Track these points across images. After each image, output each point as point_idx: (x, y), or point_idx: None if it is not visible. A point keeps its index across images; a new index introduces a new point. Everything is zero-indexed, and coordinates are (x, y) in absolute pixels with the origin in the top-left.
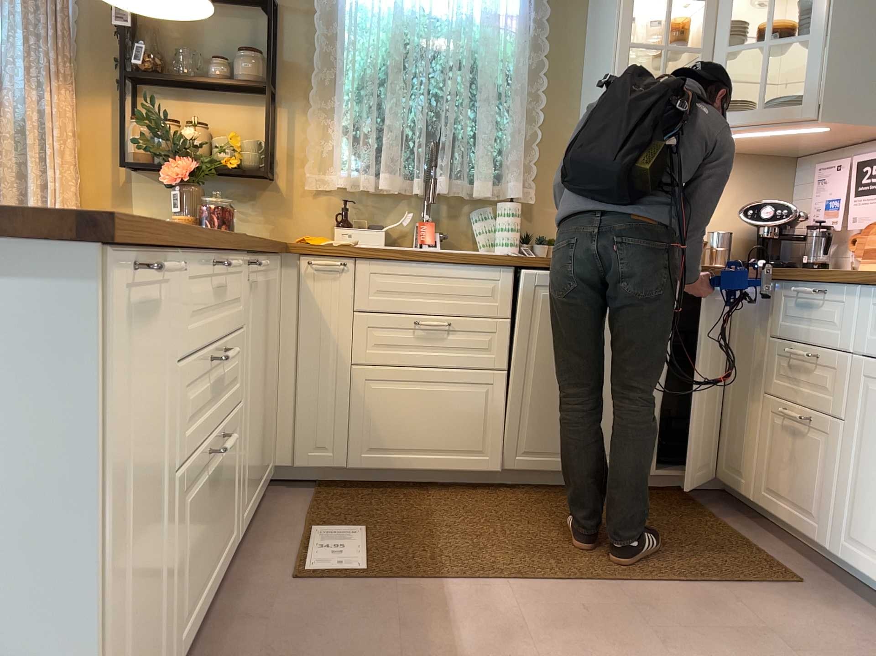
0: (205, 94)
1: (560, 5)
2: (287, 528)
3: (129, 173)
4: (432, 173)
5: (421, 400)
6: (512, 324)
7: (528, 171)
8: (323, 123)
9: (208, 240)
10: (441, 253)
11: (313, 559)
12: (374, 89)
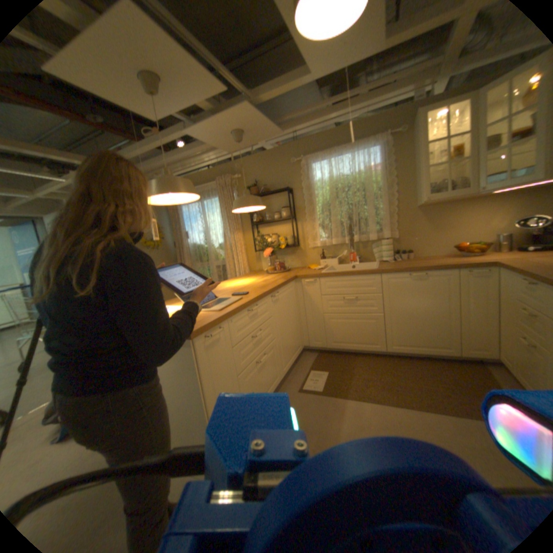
0: (275, 222)
1: (401, 151)
2: (304, 369)
3: (258, 251)
4: (353, 233)
5: (350, 324)
6: (383, 295)
7: (394, 224)
8: (312, 223)
9: (246, 303)
10: (350, 272)
11: (307, 383)
12: (326, 208)
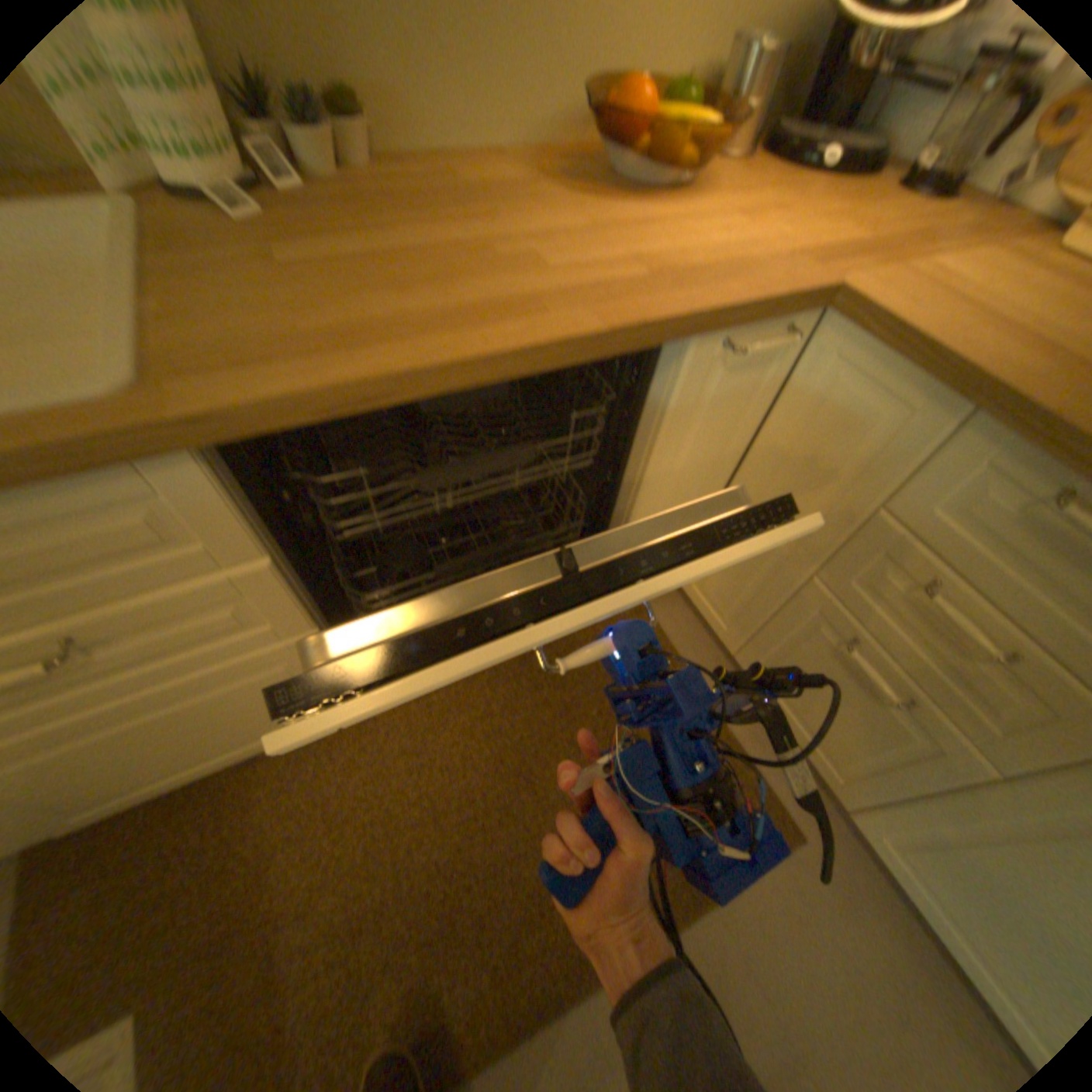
0: None
1: None
2: None
3: None
4: None
5: (128, 738)
6: (280, 560)
7: None
8: None
9: None
10: None
11: None
12: None
